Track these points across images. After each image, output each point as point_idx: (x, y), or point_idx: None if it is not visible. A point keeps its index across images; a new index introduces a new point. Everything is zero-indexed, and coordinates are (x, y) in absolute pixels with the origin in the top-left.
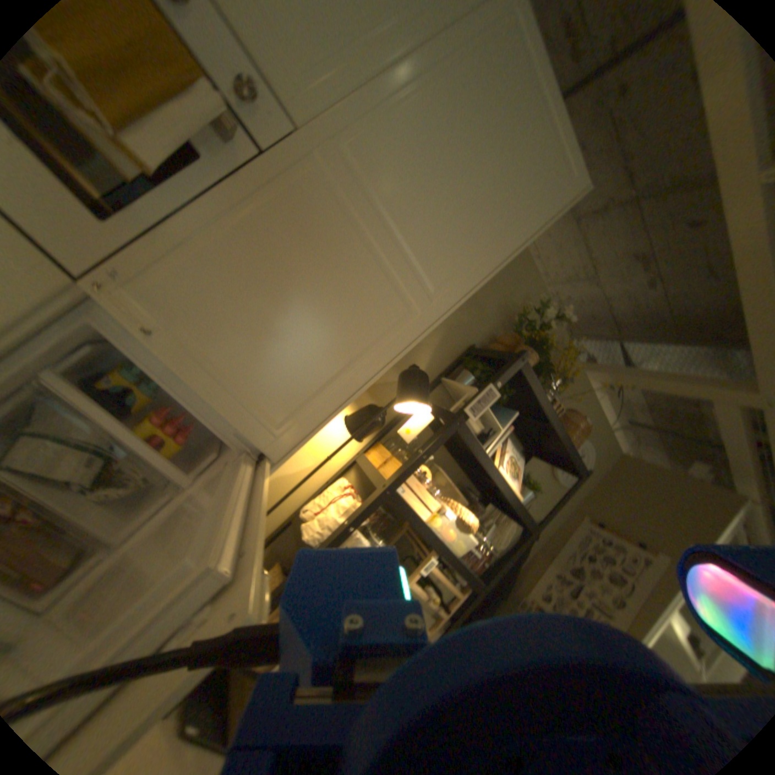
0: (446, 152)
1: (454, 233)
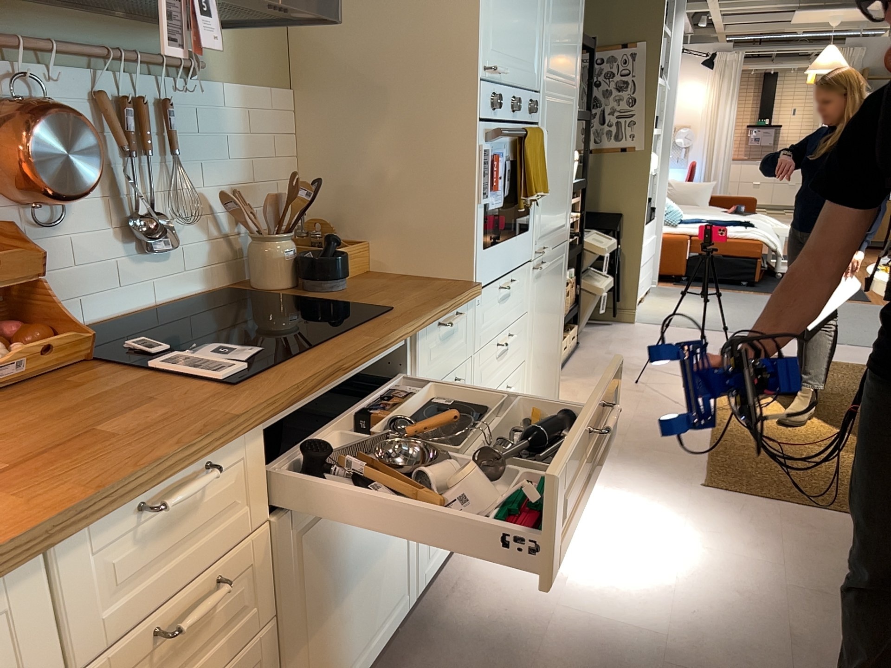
0: (562, 6)
1: (571, 41)
